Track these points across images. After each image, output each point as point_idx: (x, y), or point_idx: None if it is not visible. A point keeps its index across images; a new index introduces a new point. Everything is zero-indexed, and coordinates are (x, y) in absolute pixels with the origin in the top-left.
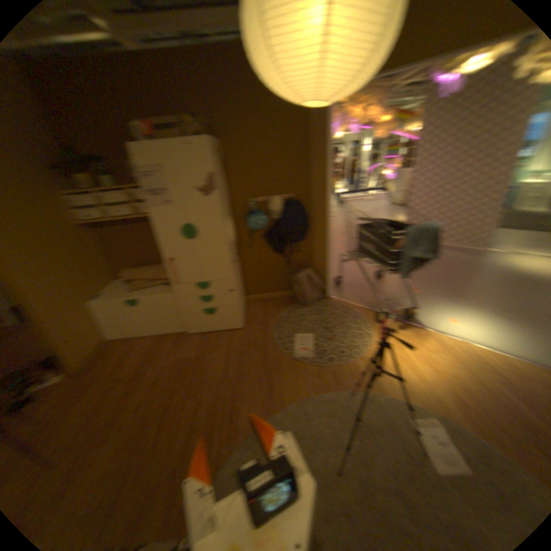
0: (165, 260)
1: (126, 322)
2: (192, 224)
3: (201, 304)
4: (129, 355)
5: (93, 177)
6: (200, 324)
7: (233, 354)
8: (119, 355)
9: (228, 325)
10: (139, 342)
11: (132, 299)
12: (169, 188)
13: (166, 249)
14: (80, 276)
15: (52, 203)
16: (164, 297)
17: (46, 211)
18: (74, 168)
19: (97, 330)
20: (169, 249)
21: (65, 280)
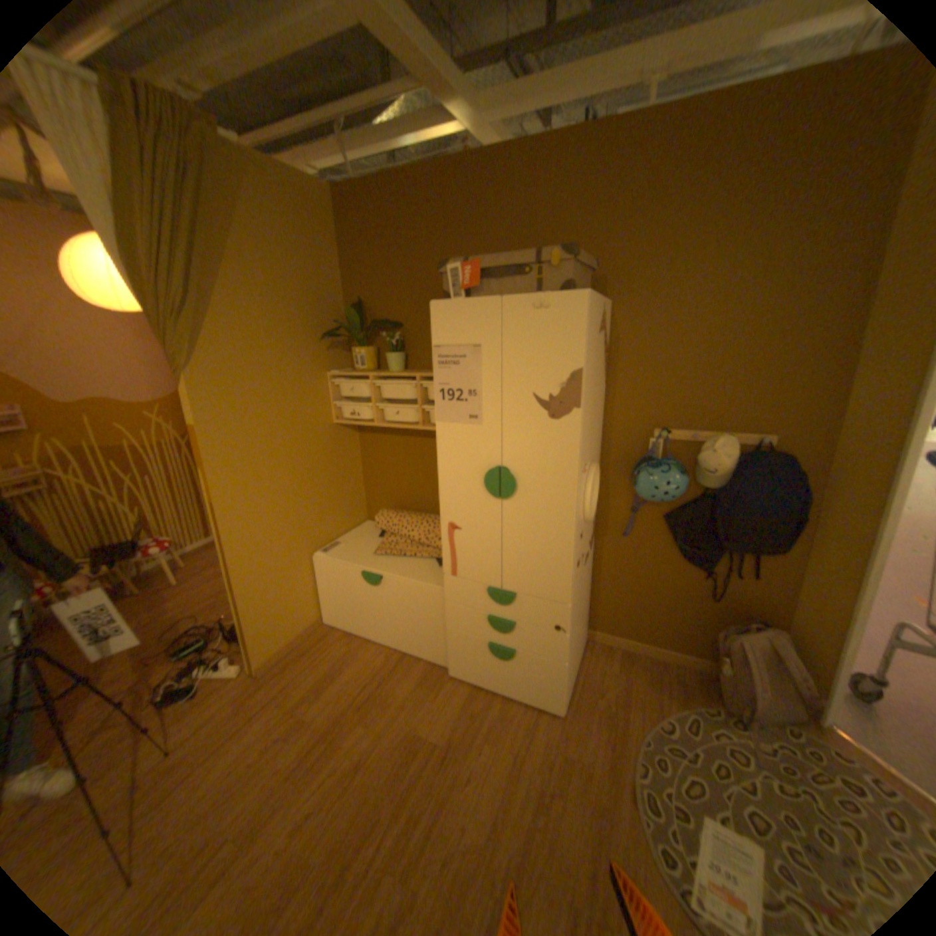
0: (449, 525)
1: (364, 608)
2: (518, 469)
3: (493, 631)
4: (348, 674)
5: (385, 354)
6: (481, 670)
7: (528, 789)
8: (335, 665)
9: (538, 698)
10: (372, 652)
11: (381, 574)
12: (490, 391)
13: (455, 506)
14: (326, 506)
15: (323, 388)
16: (432, 589)
17: (310, 399)
18: (364, 338)
19: (323, 602)
20: (461, 507)
21: (302, 509)
